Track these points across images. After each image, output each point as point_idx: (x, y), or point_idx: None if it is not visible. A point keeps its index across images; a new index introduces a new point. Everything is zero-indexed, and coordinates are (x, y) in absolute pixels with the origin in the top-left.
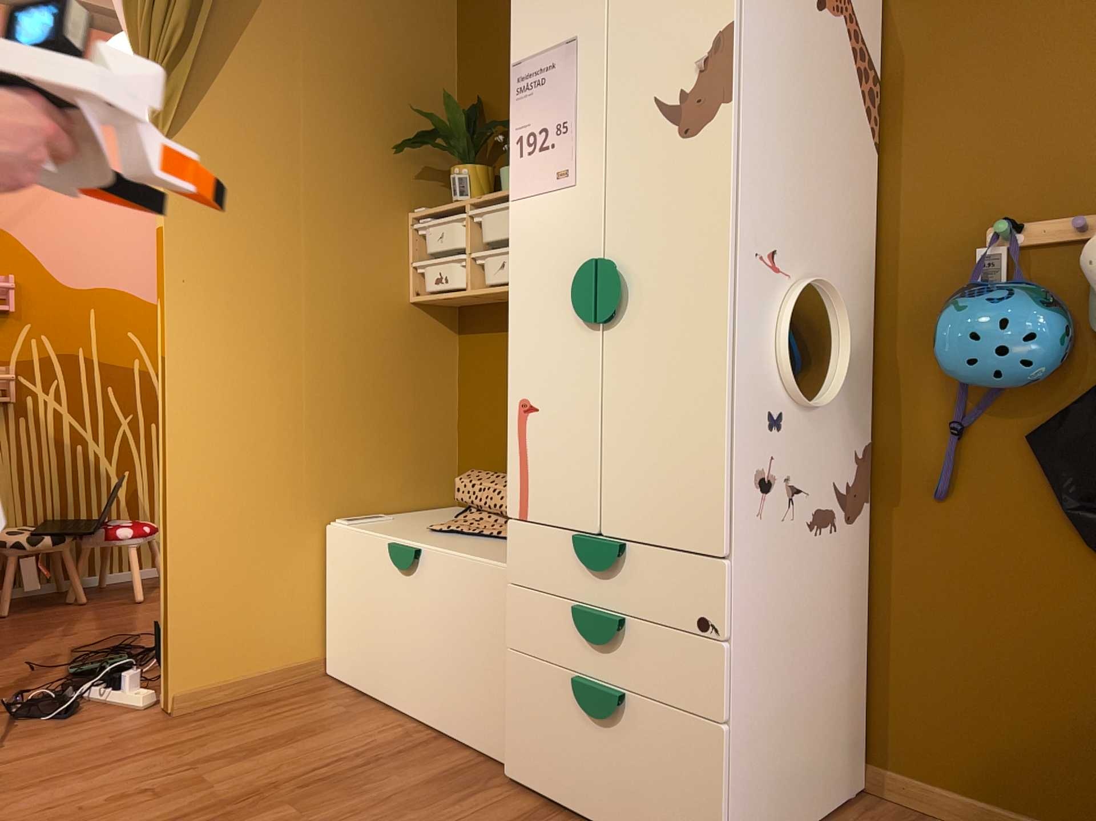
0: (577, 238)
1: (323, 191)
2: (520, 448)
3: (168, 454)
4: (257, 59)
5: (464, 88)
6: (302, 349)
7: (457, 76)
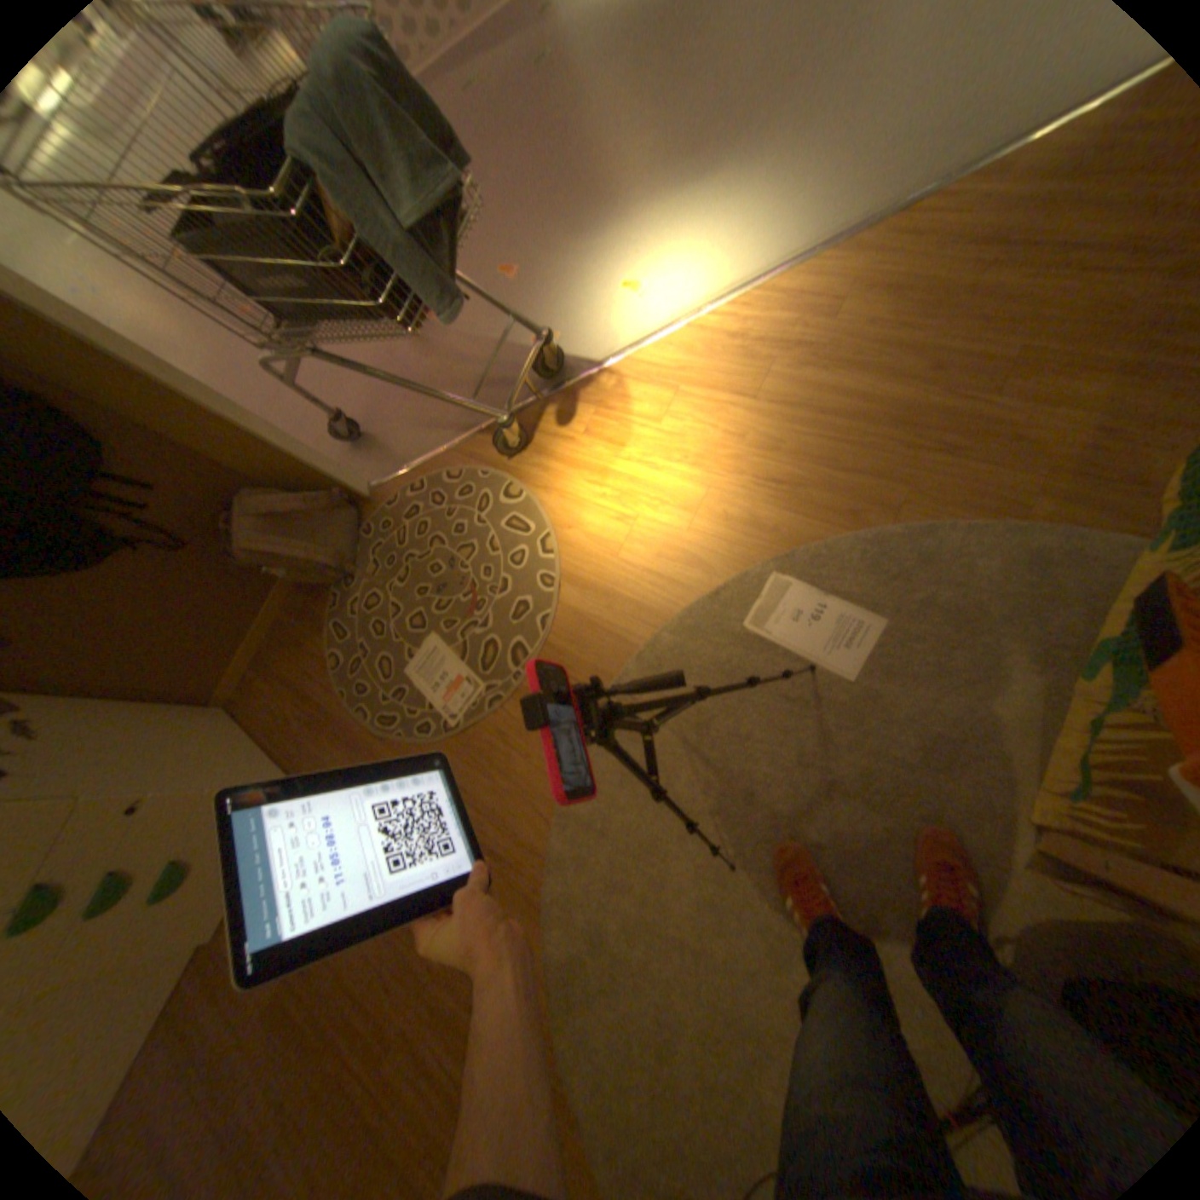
0: None
1: None
2: None
3: None
4: None
5: None
6: None
7: None
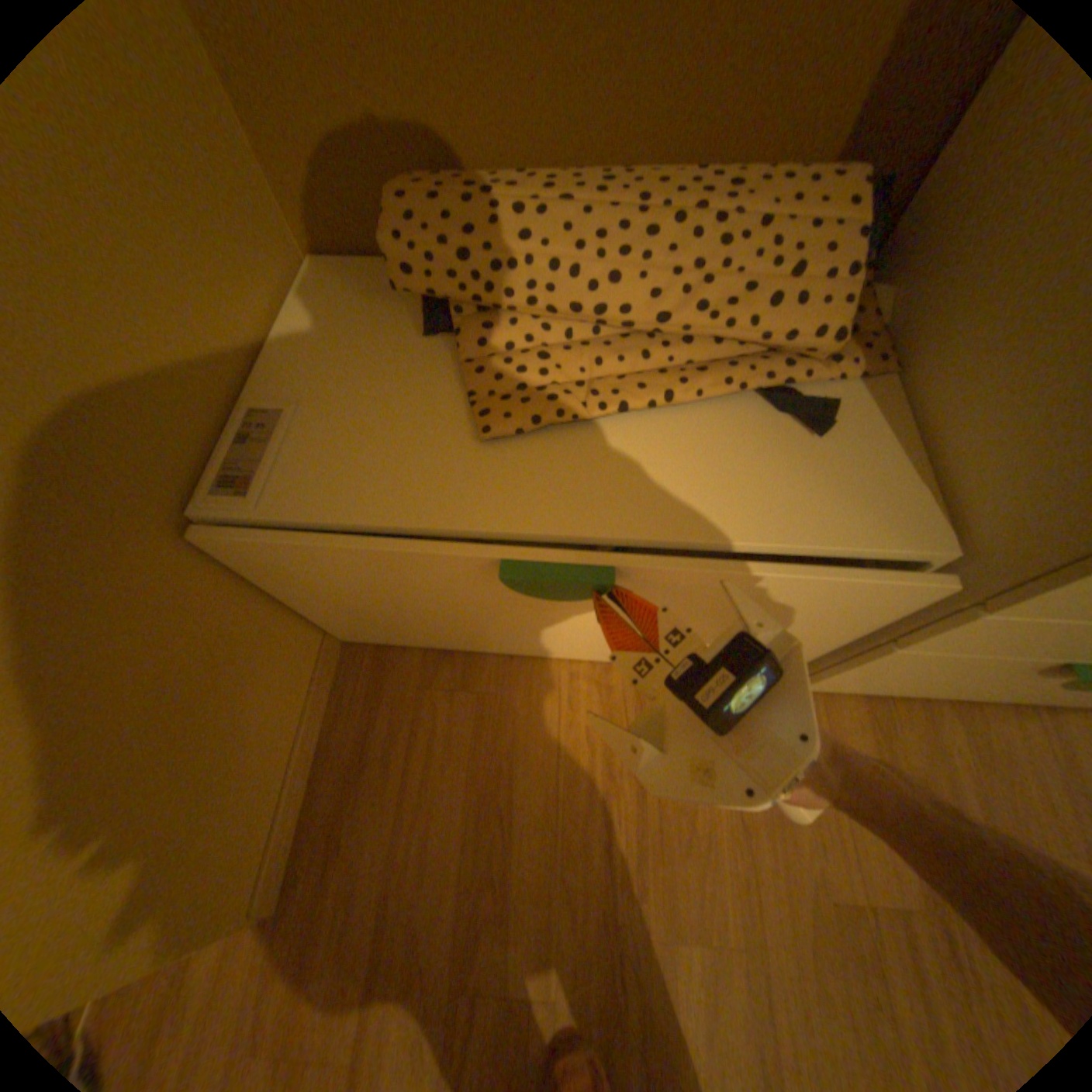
0: None
1: None
2: None
3: None
4: None
5: None
6: None
7: None
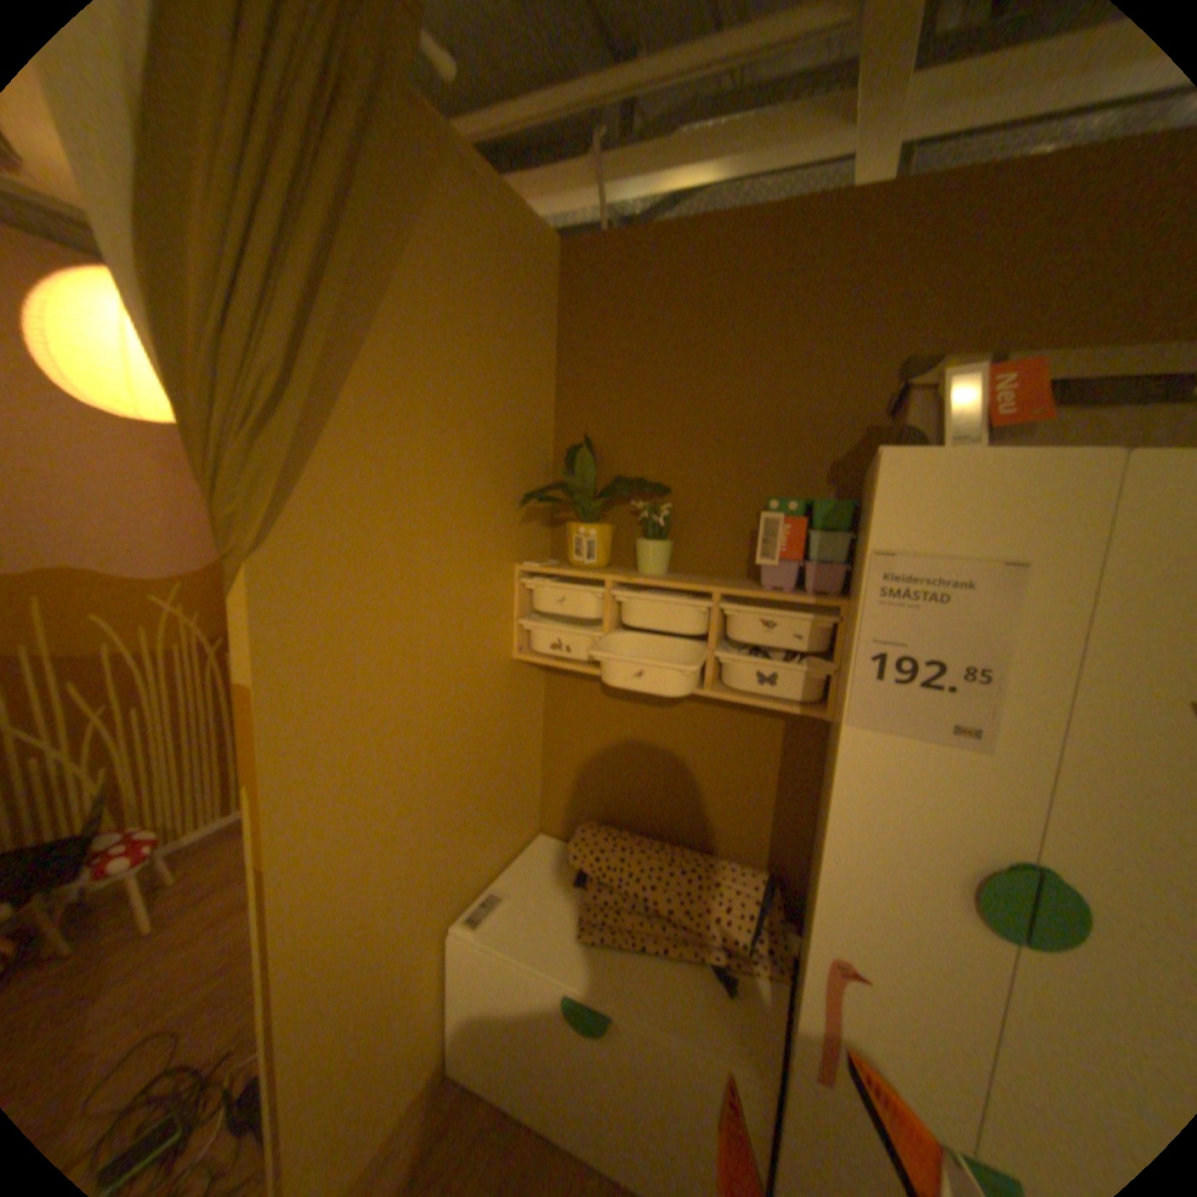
0: (988, 822)
1: (442, 565)
2: (830, 1011)
3: (275, 989)
4: (369, 401)
5: (565, 416)
6: (423, 763)
7: (555, 400)
